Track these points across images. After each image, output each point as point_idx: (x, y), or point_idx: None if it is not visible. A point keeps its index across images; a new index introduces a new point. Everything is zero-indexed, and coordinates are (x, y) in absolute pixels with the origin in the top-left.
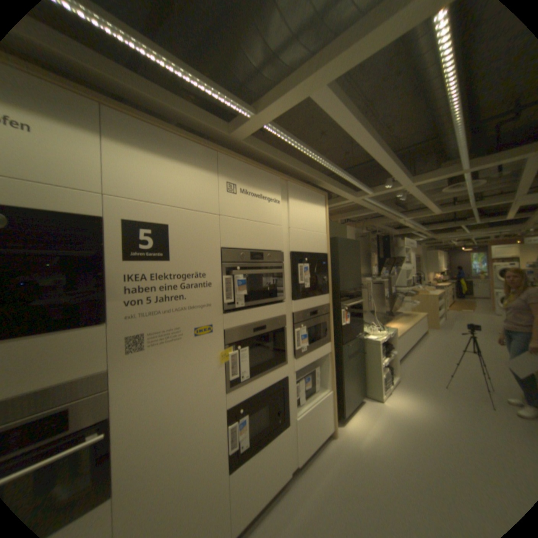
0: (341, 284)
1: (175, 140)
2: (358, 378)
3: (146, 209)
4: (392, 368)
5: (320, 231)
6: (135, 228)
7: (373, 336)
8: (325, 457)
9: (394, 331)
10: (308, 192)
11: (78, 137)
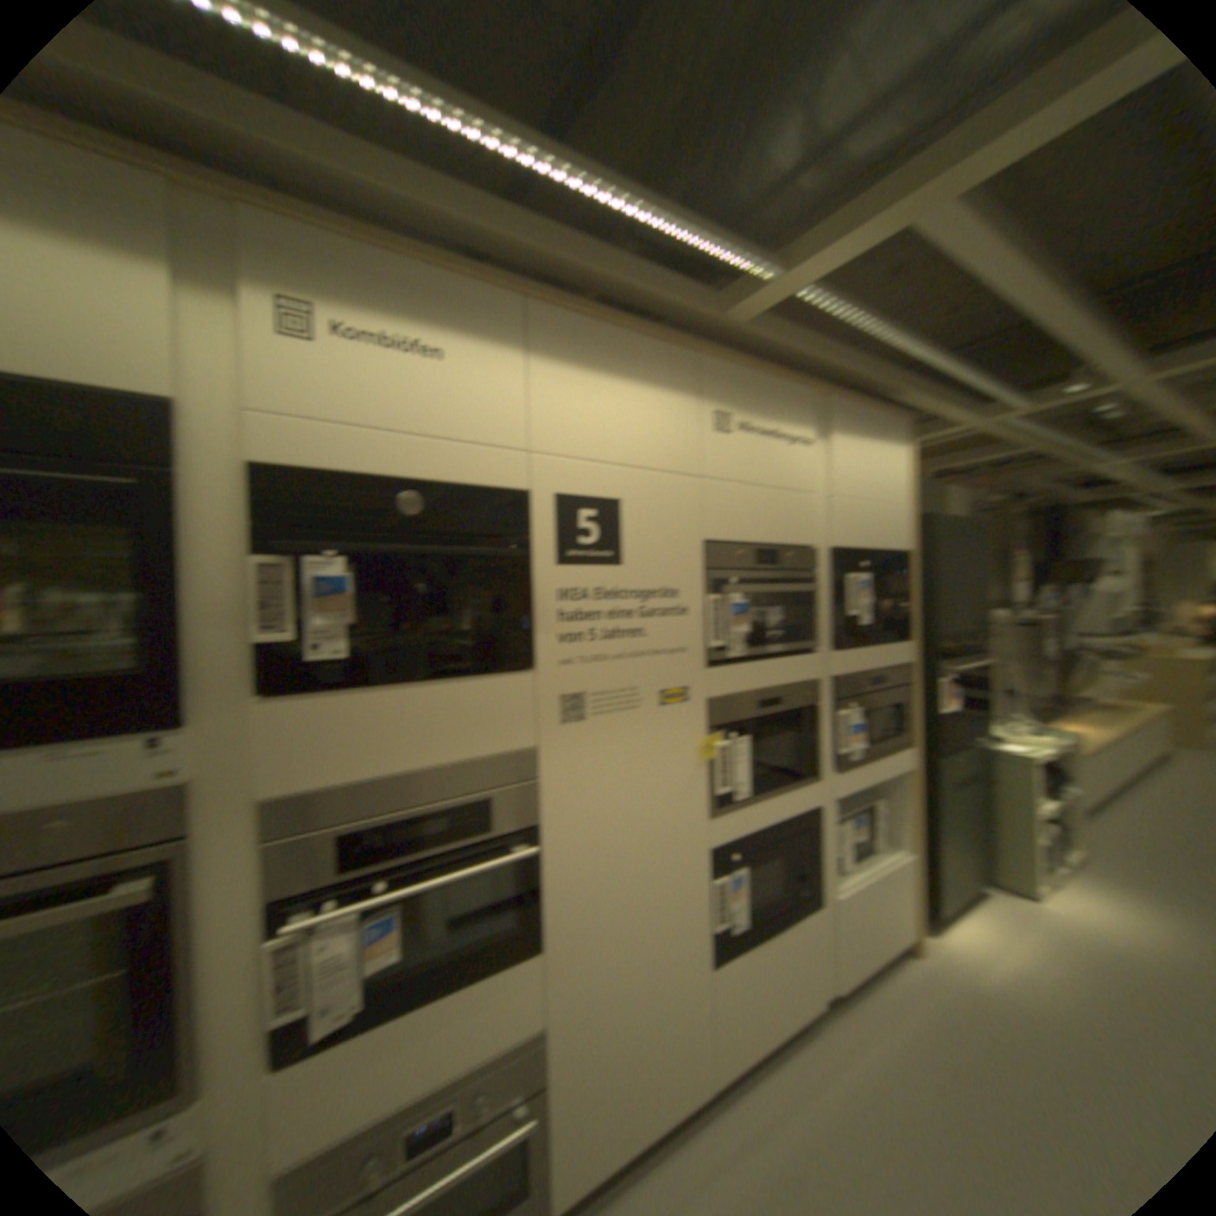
0: (943, 622)
1: (633, 340)
2: (977, 837)
3: (590, 472)
4: (1069, 827)
5: (899, 502)
6: (575, 508)
7: (1019, 748)
8: (900, 990)
9: (1075, 740)
10: (874, 415)
11: (501, 359)
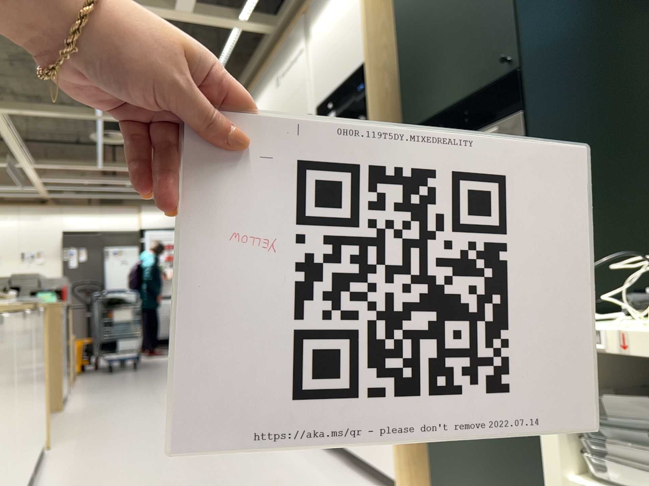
0: (411, 110)
1: (261, 79)
2: (514, 452)
3: None
4: None
5: (354, 23)
6: None
7: None
8: None
9: None
10: None
11: None
